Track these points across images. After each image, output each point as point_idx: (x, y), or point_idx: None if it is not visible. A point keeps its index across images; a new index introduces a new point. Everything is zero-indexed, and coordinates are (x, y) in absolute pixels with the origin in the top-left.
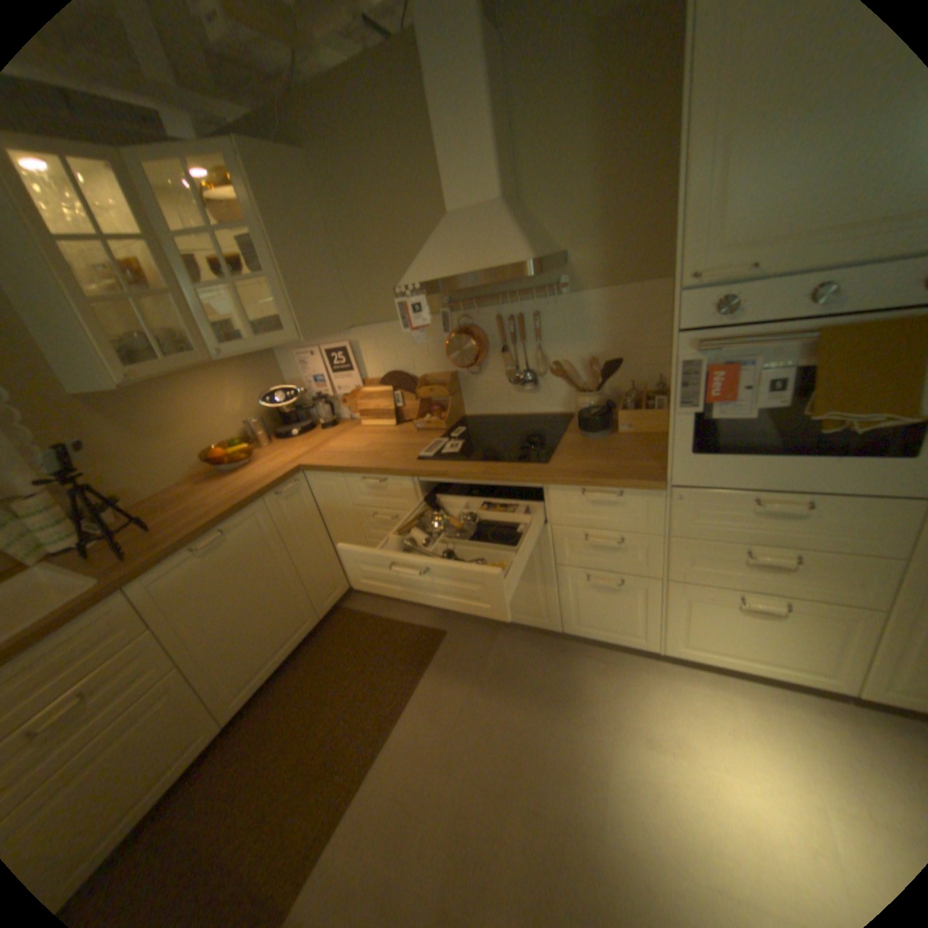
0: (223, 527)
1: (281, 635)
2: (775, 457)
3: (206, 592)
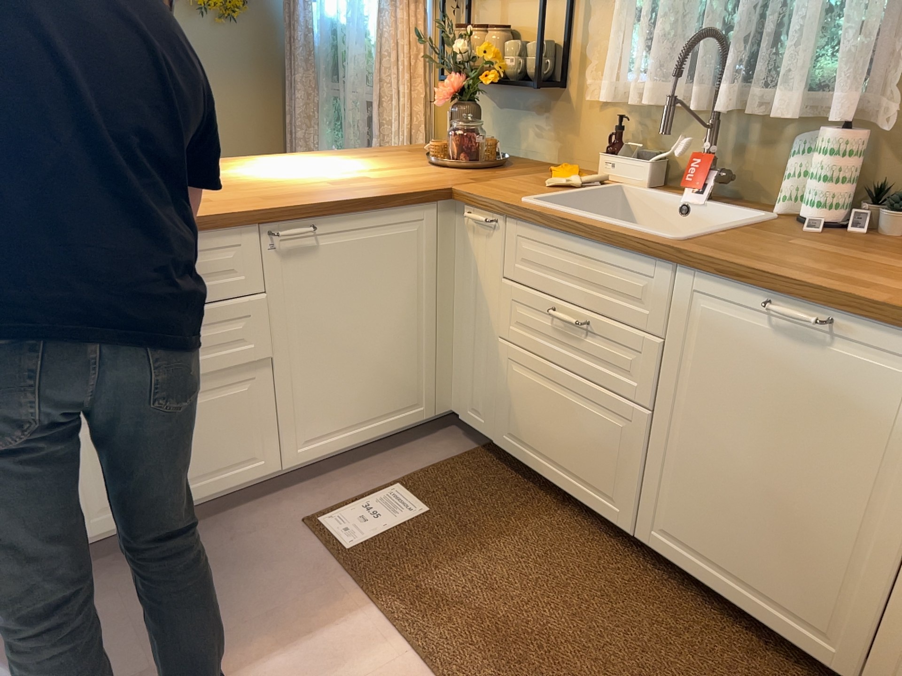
0: (845, 323)
1: (774, 583)
2: None
3: (741, 380)
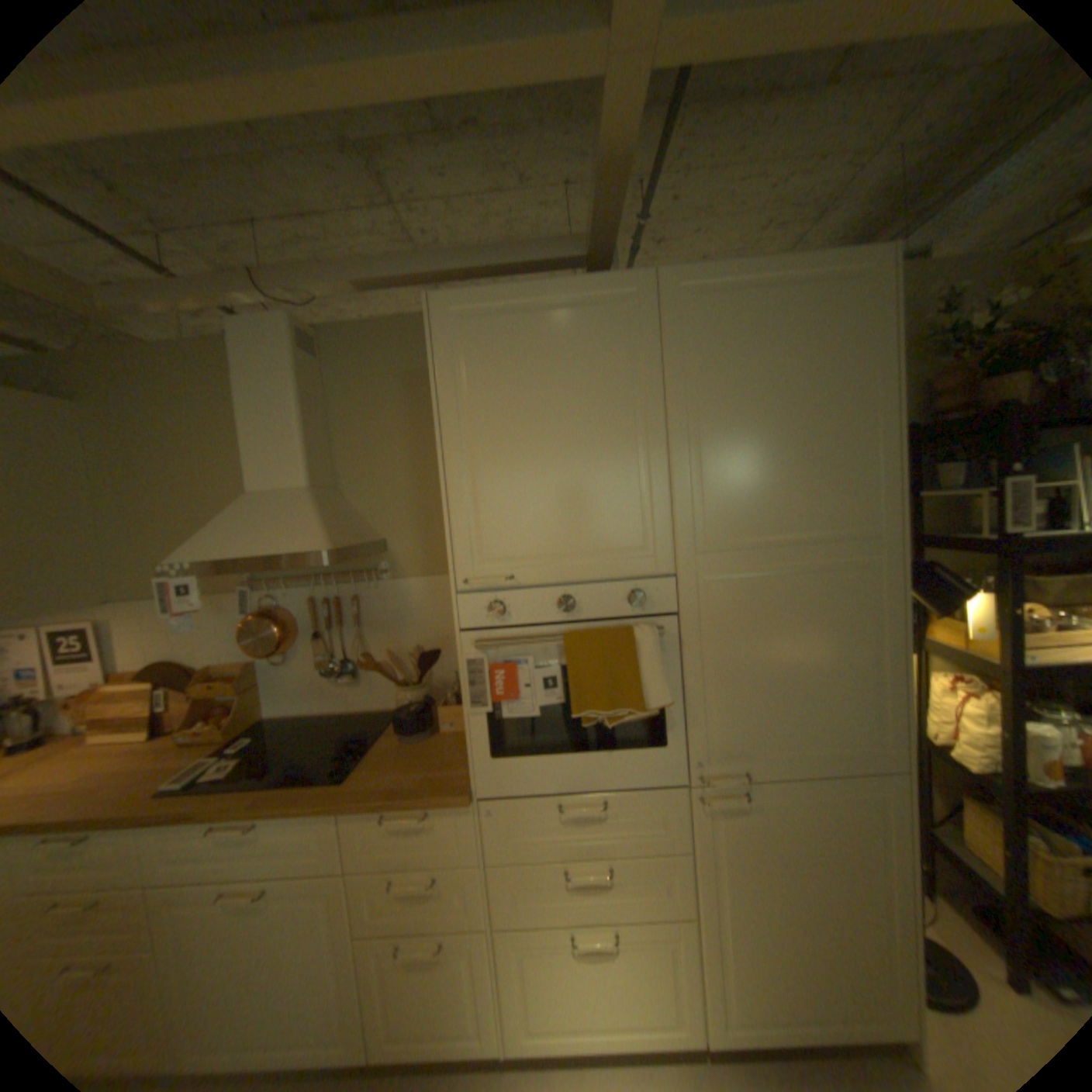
0: None
1: None
2: (564, 757)
3: None
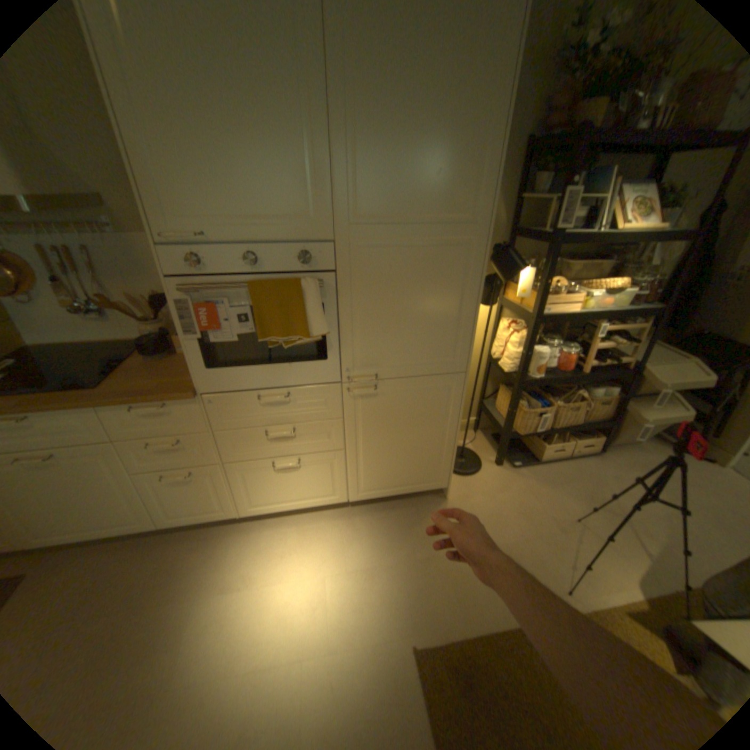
0: None
1: None
2: (258, 367)
3: None
